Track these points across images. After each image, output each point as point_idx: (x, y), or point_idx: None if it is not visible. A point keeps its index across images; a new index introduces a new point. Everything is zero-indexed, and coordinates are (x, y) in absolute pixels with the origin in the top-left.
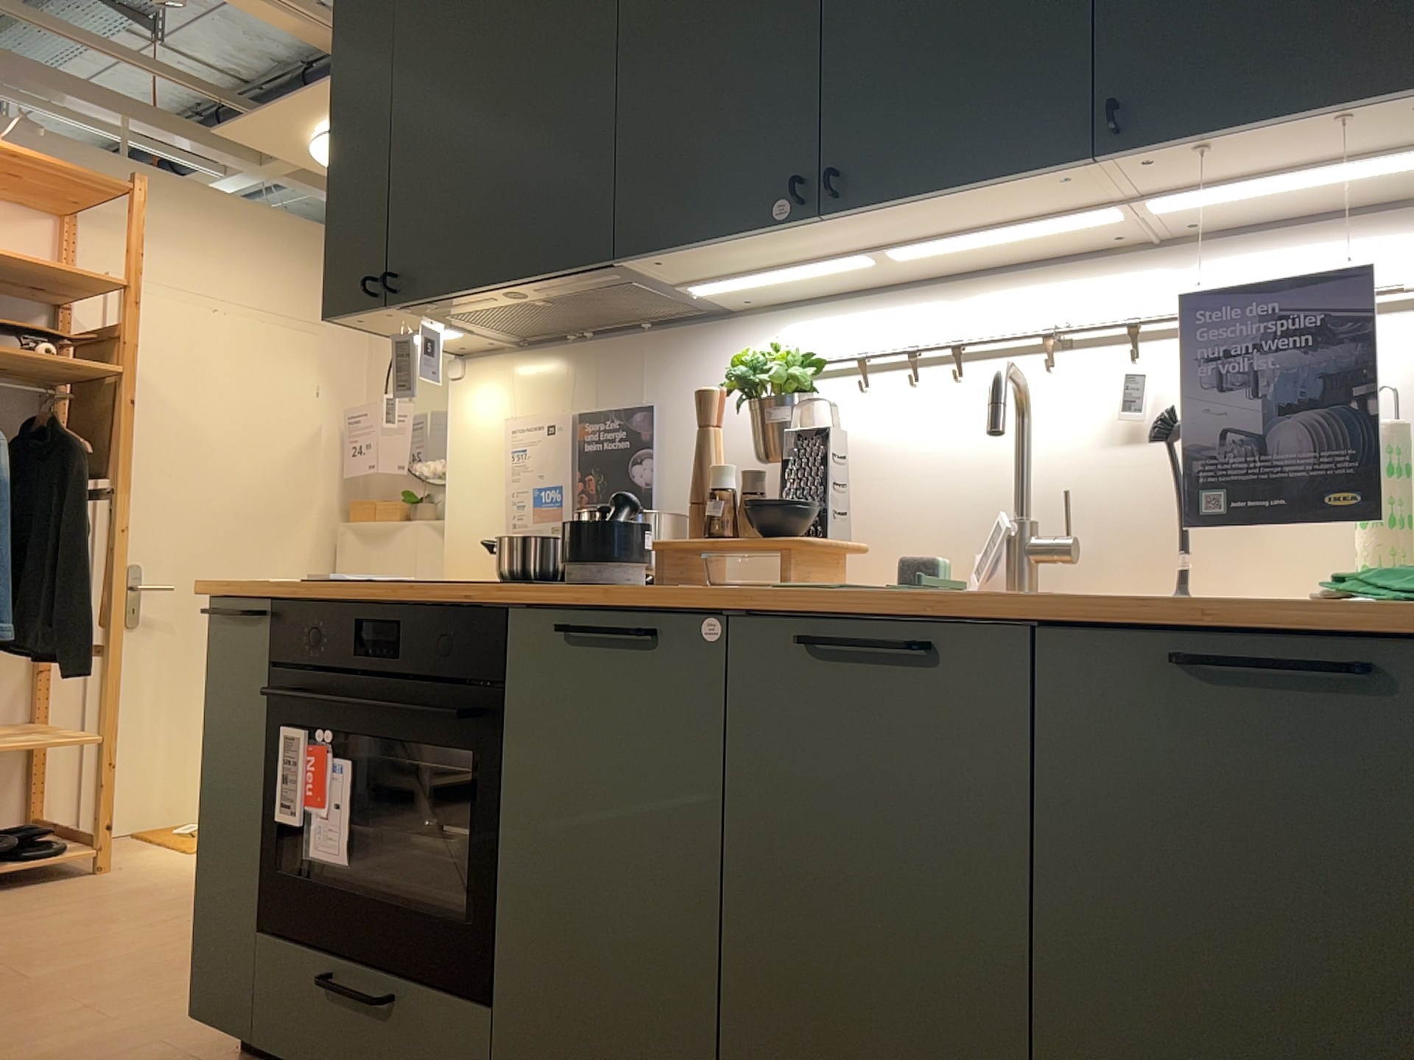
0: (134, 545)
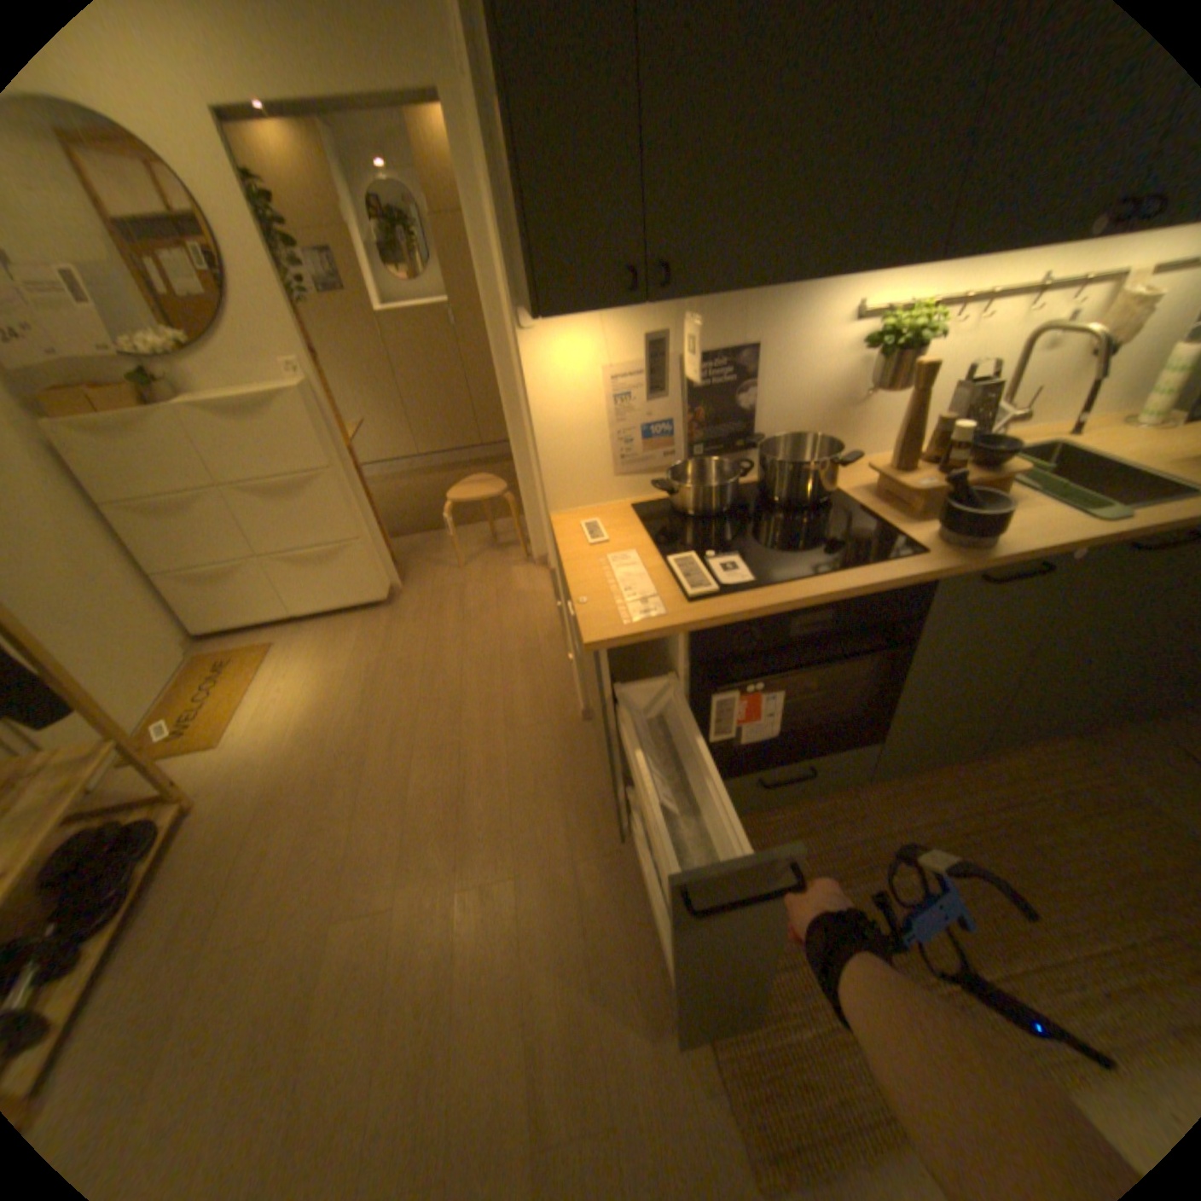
0: None
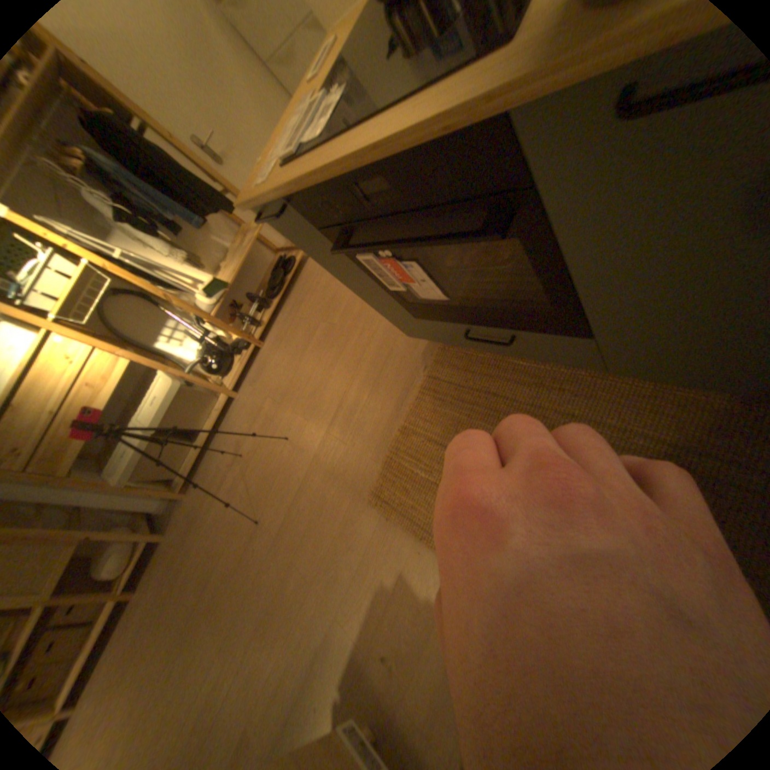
0: (178, 127)
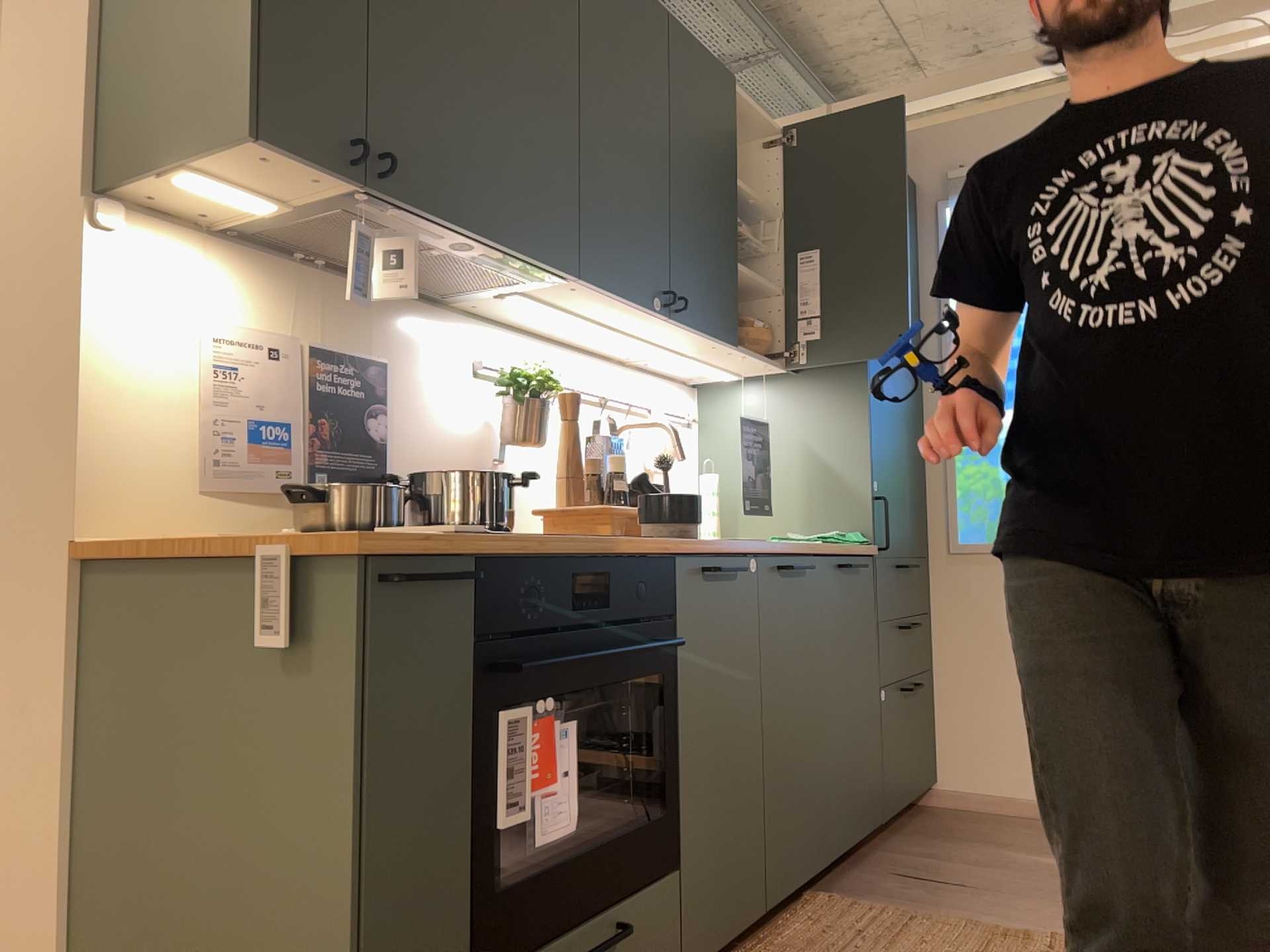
0: None
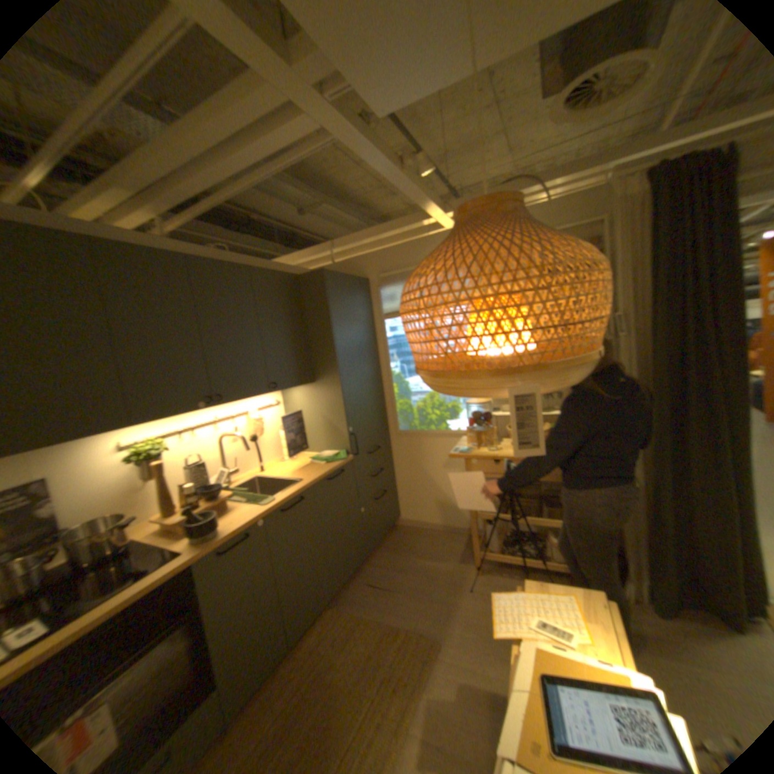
0: None
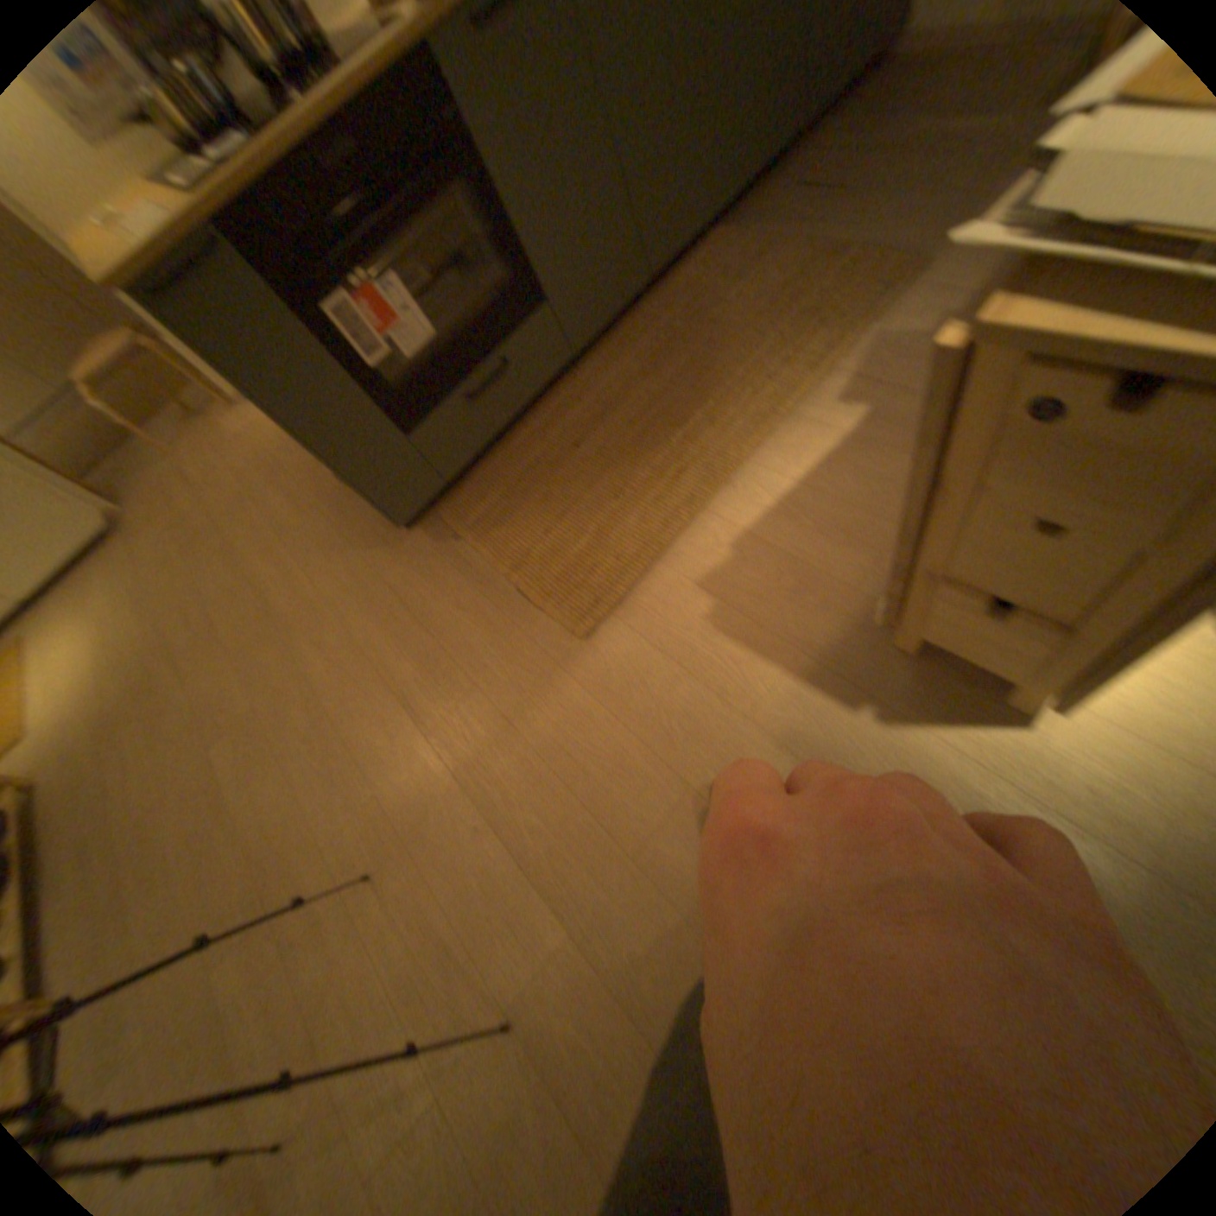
0: None
